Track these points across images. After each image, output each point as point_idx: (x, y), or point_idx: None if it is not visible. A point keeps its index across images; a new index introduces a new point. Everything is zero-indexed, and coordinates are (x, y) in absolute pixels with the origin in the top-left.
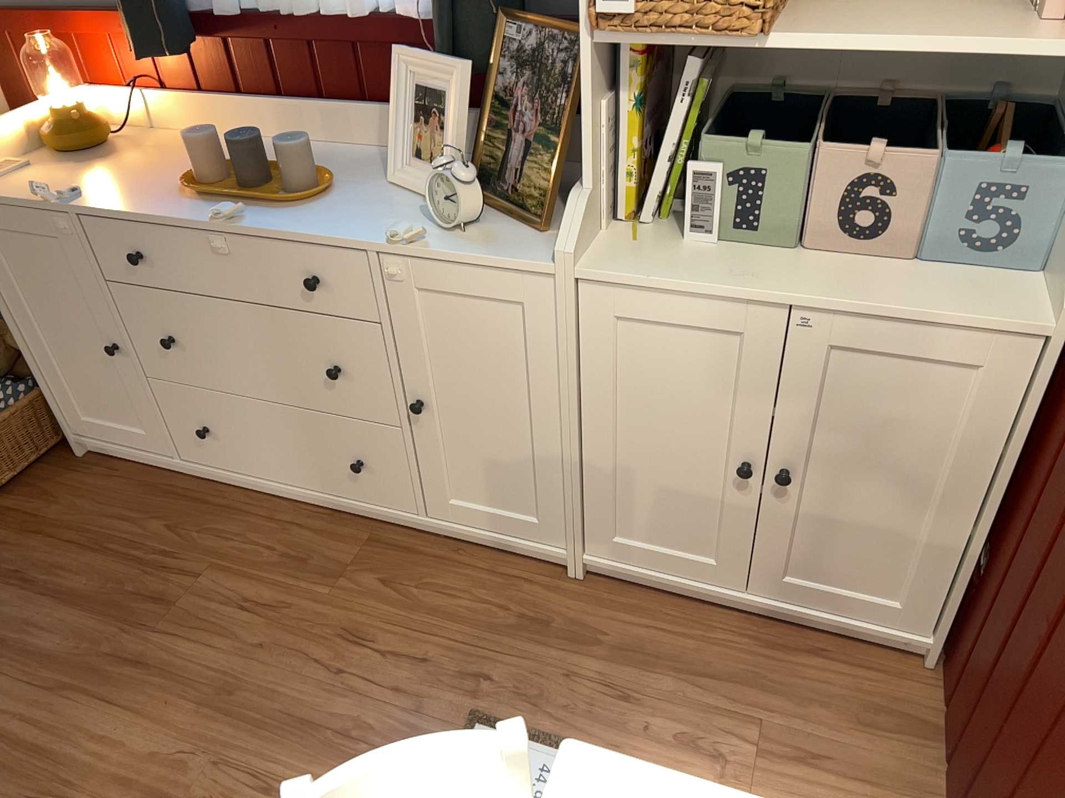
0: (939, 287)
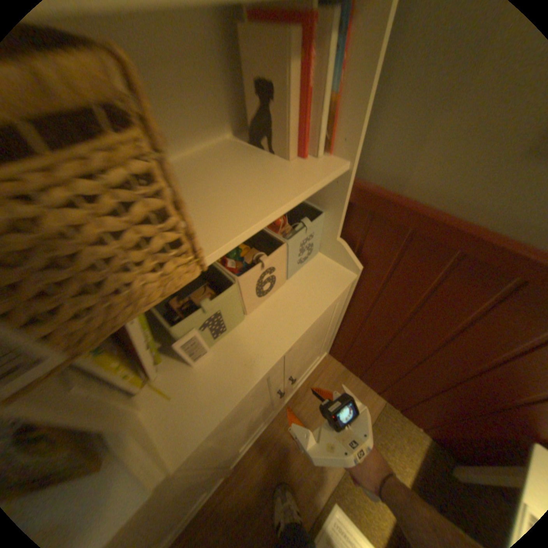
0: (310, 284)
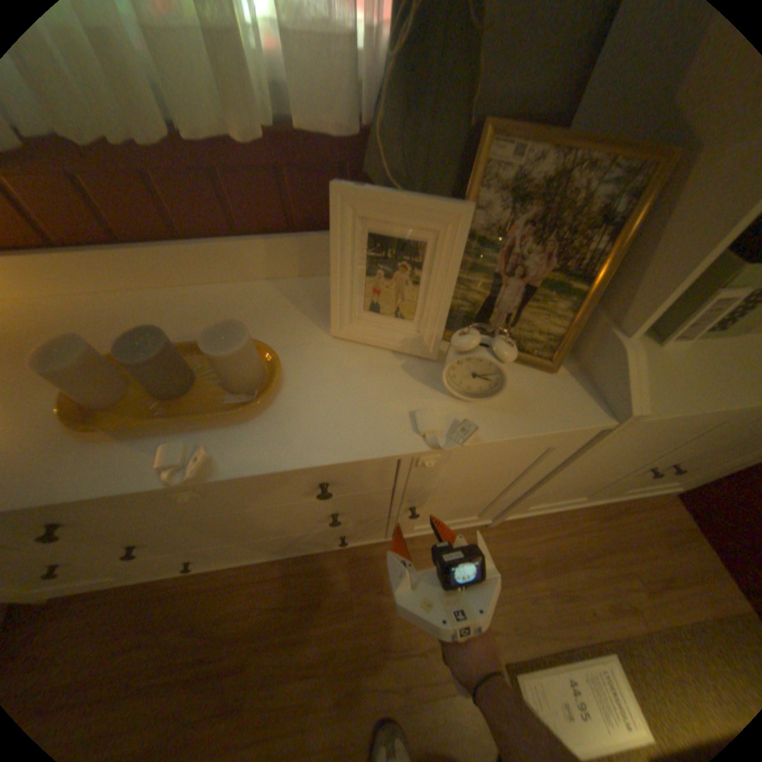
0: None
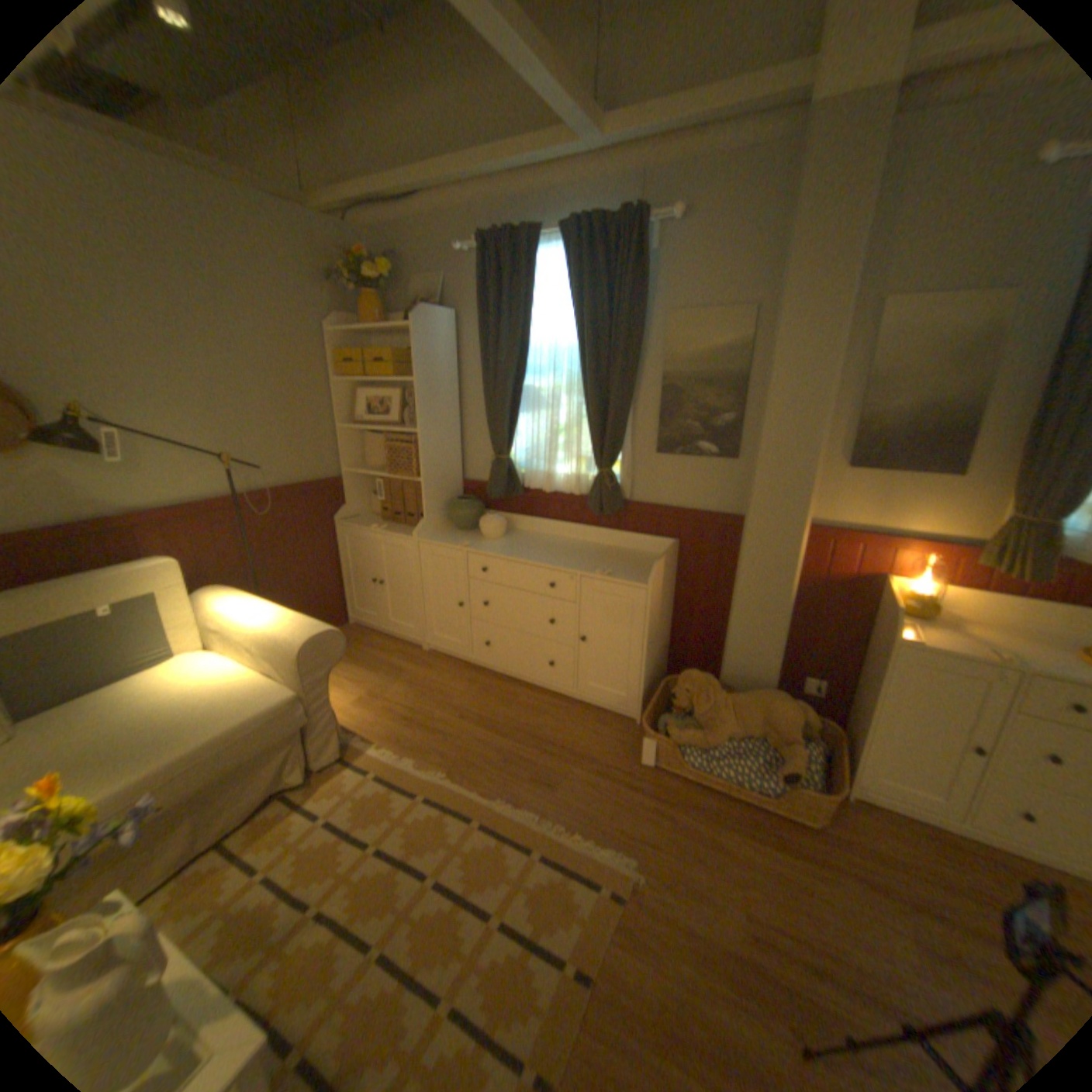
0: None
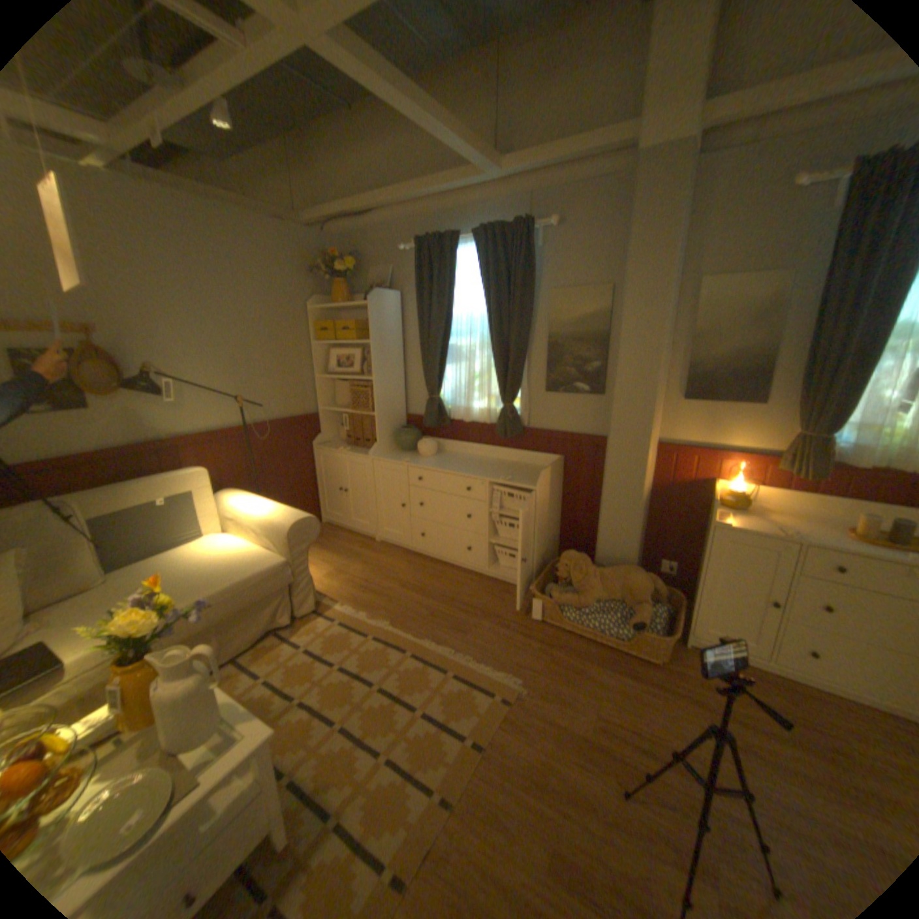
0: None
